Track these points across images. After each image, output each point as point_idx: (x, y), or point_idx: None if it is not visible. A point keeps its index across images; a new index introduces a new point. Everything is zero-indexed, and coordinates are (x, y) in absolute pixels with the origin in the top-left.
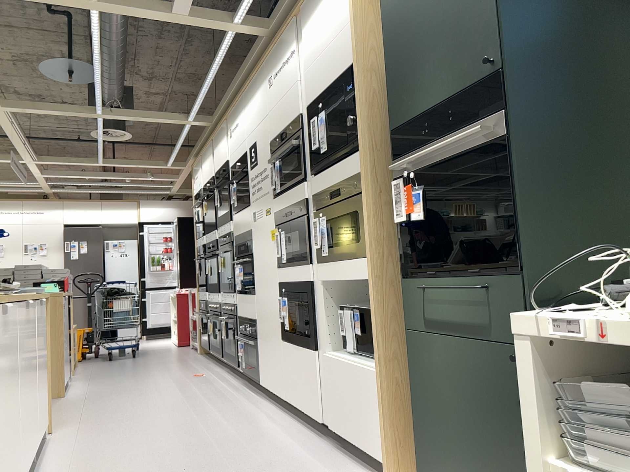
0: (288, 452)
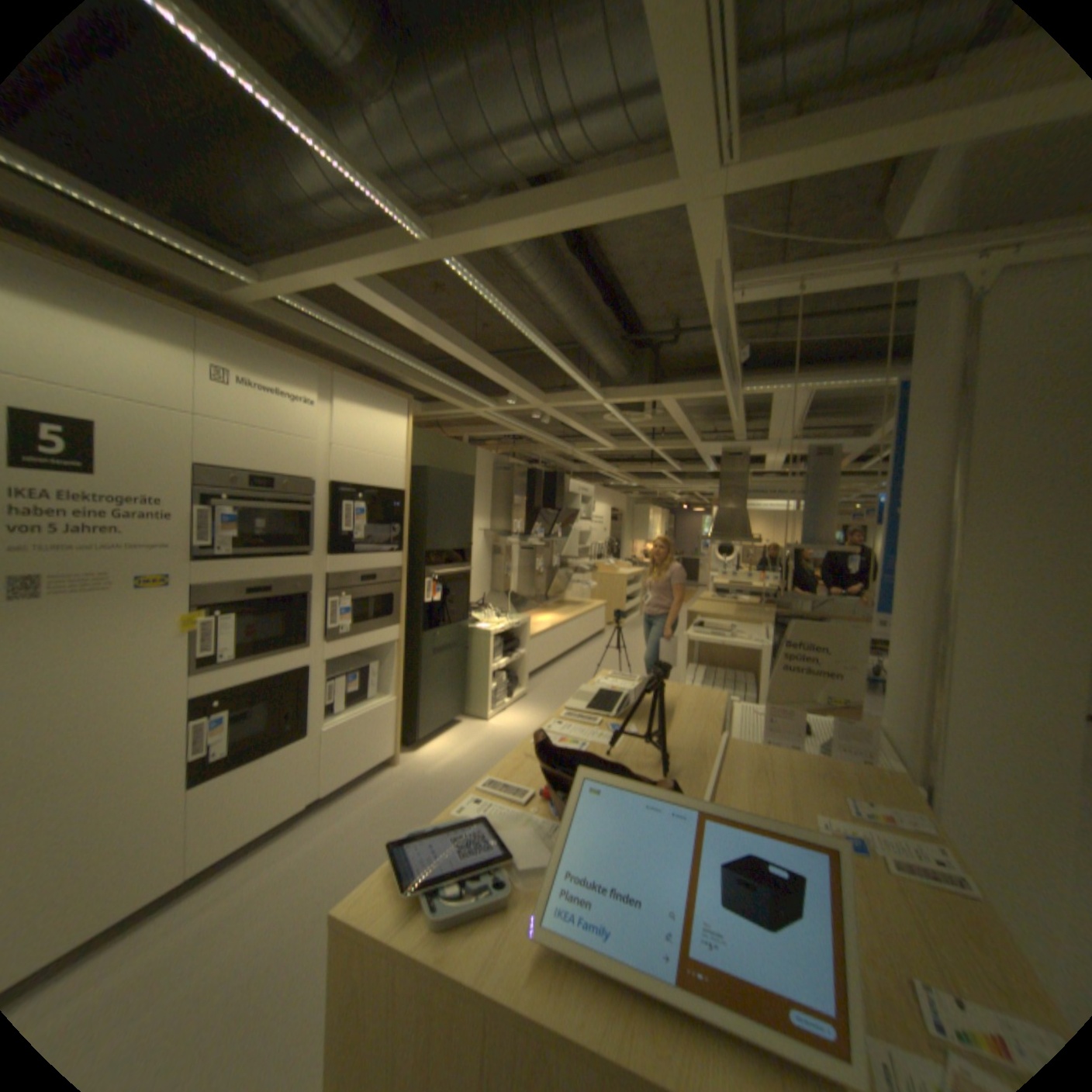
0: (335, 836)
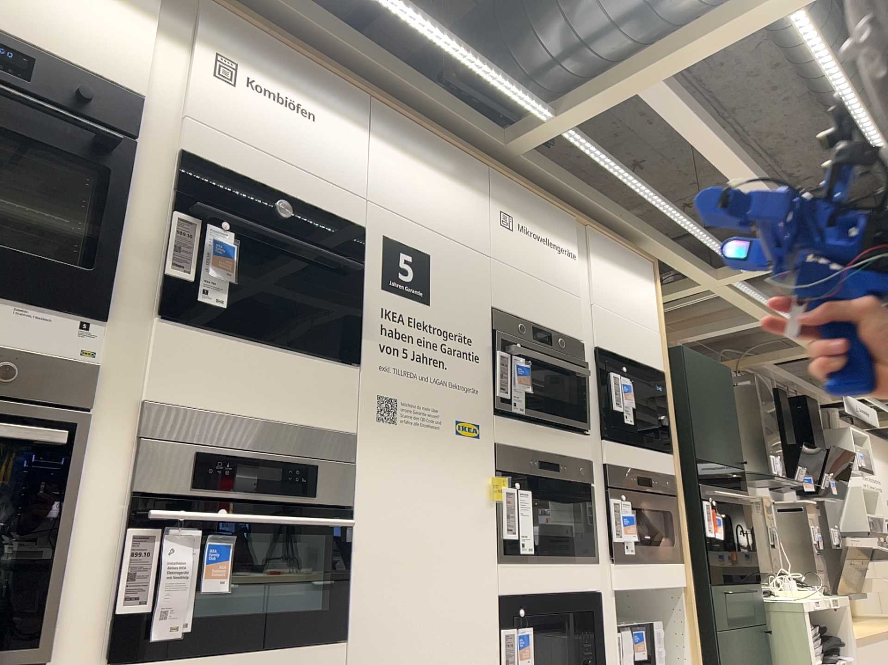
0: None
